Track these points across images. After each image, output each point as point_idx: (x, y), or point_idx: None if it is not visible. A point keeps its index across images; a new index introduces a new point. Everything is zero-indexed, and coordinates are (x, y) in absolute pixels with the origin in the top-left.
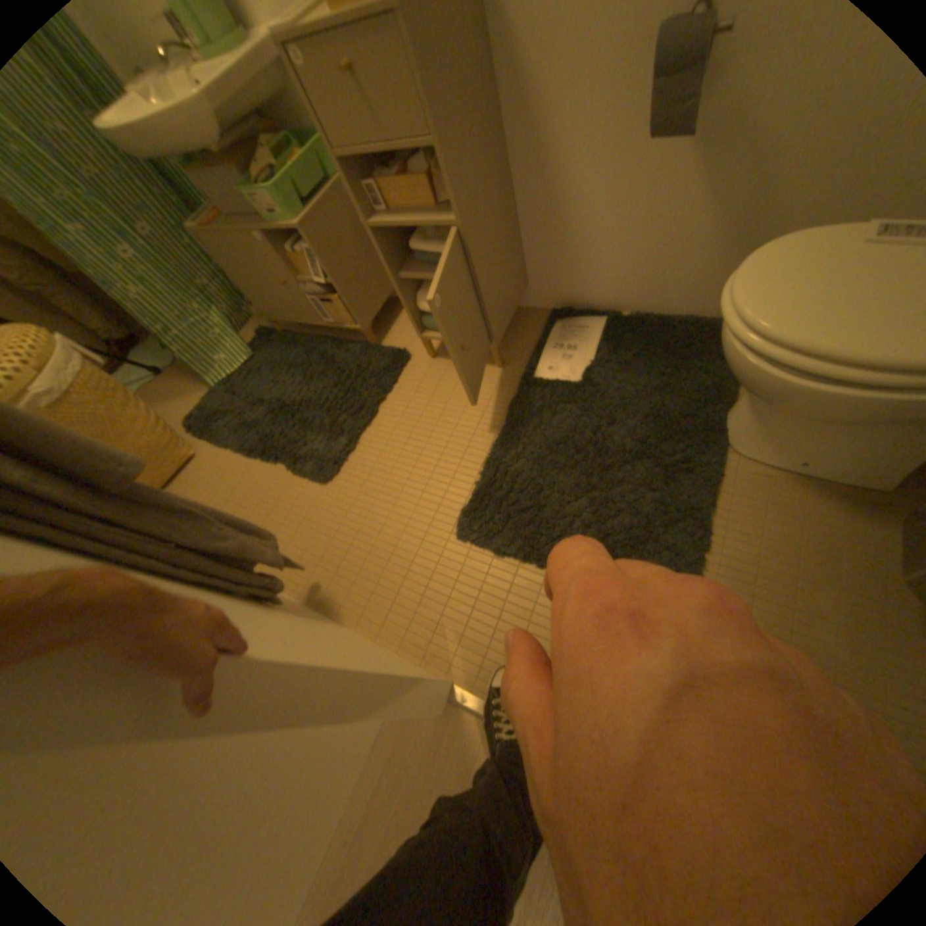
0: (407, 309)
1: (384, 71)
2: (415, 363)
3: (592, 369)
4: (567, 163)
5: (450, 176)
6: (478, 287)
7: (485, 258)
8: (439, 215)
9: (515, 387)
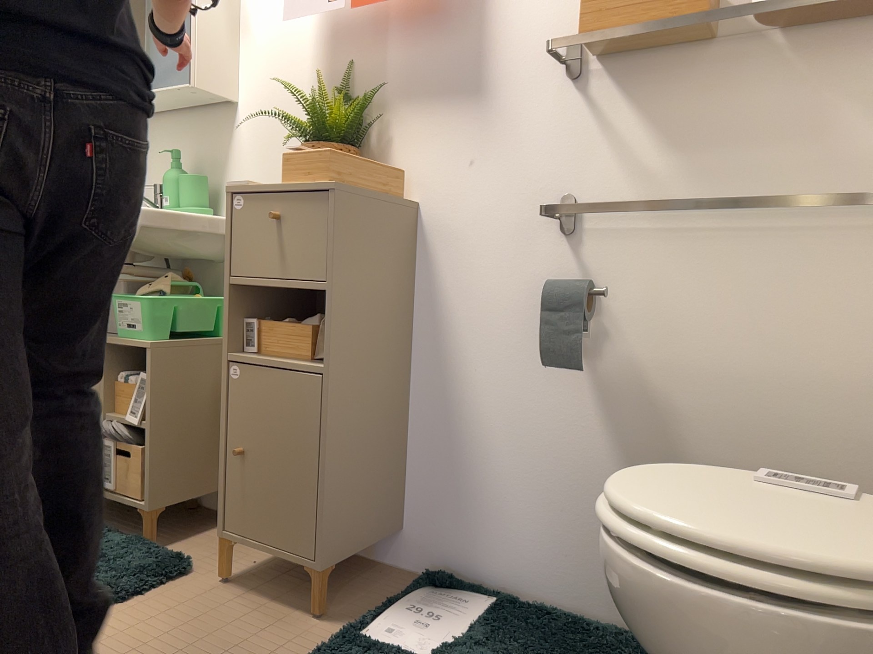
0: (221, 483)
1: (304, 226)
2: (189, 582)
3: (451, 648)
4: (467, 385)
5: (331, 323)
6: (321, 463)
7: (345, 436)
8: (307, 364)
9: (323, 647)
